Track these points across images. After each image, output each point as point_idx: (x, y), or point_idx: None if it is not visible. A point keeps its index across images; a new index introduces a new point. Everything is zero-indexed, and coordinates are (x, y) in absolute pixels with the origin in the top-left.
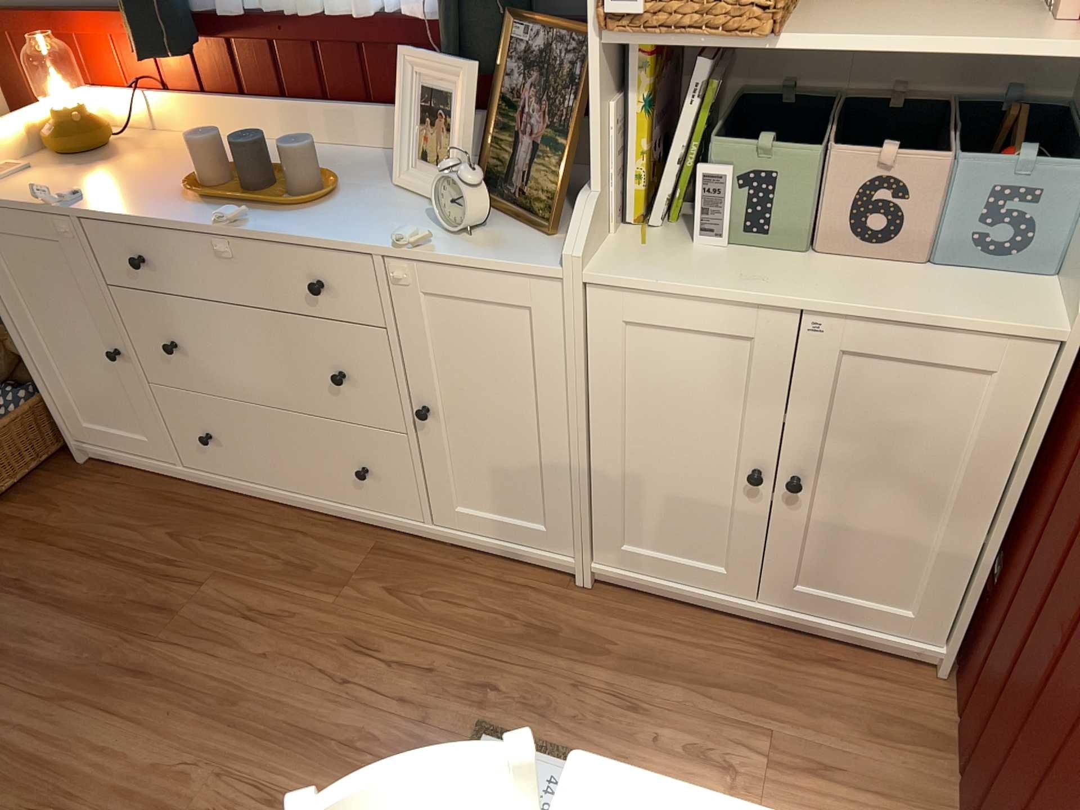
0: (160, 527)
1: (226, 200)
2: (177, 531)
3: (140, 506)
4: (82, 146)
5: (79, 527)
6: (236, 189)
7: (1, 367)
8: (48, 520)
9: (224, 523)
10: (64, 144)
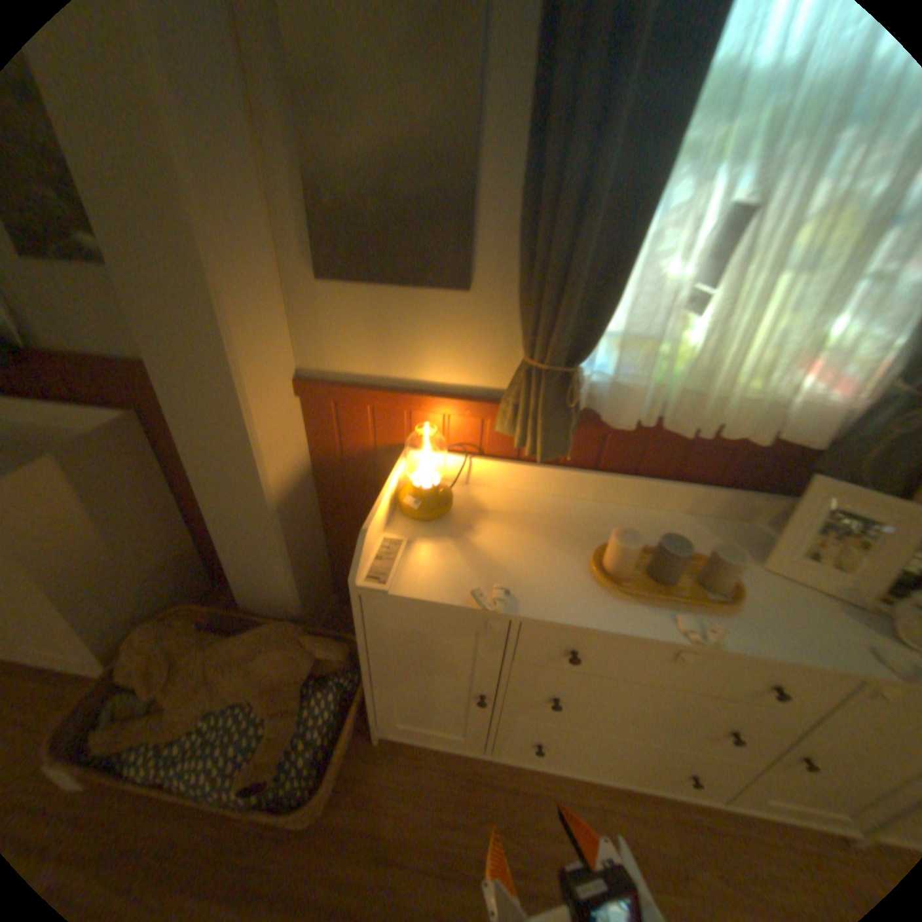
0: (483, 829)
1: (660, 599)
2: (501, 832)
3: (450, 801)
4: (438, 512)
5: (408, 841)
6: (638, 575)
7: (302, 678)
8: (372, 835)
9: (537, 815)
10: (421, 510)
